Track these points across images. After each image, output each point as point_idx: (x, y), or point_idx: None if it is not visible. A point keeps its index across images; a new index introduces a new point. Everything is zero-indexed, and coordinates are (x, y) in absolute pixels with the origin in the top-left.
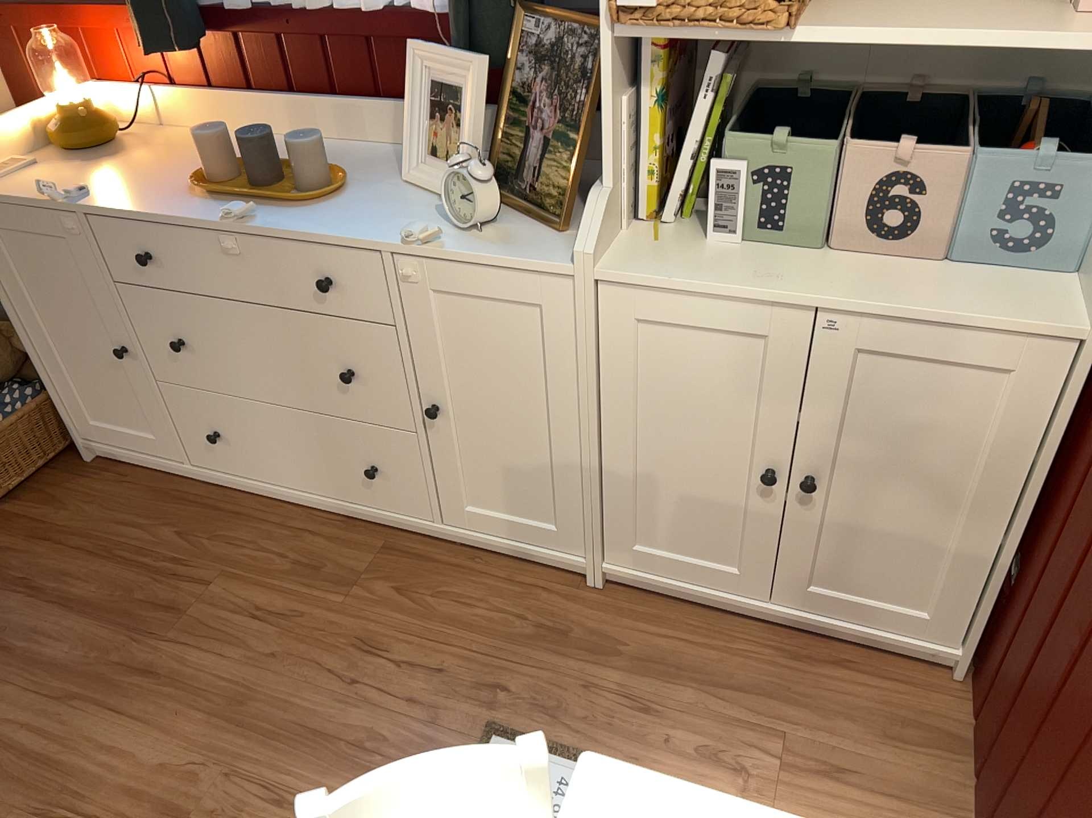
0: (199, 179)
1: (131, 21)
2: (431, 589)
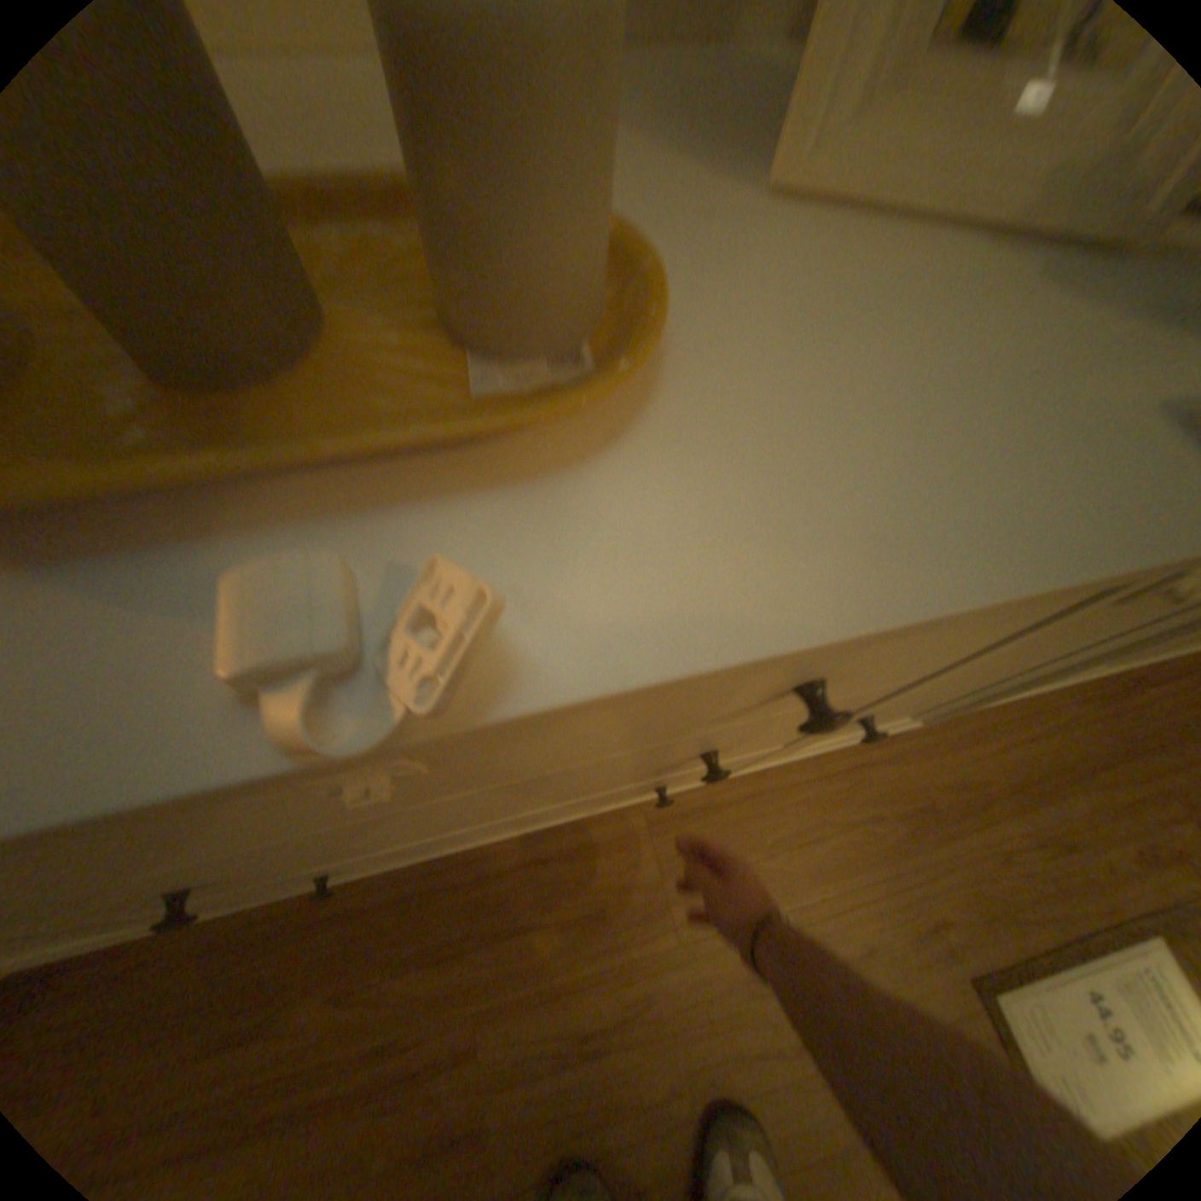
0: None
1: None
2: (757, 848)
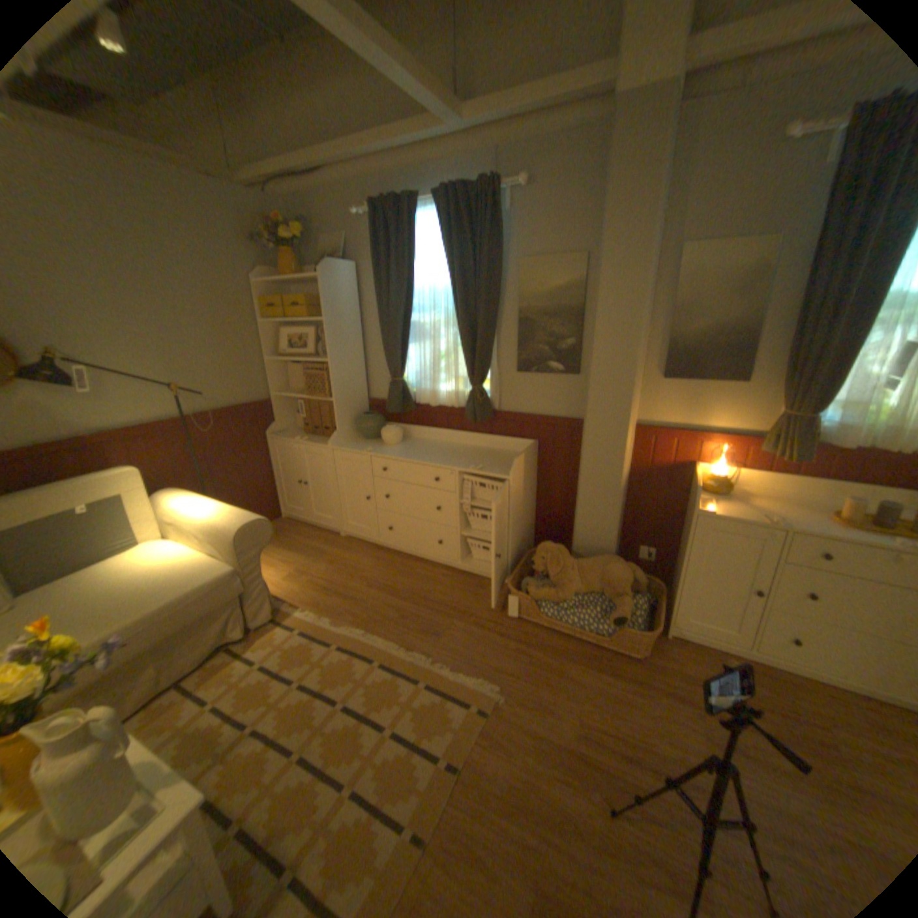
0: (847, 522)
1: (743, 442)
2: None
